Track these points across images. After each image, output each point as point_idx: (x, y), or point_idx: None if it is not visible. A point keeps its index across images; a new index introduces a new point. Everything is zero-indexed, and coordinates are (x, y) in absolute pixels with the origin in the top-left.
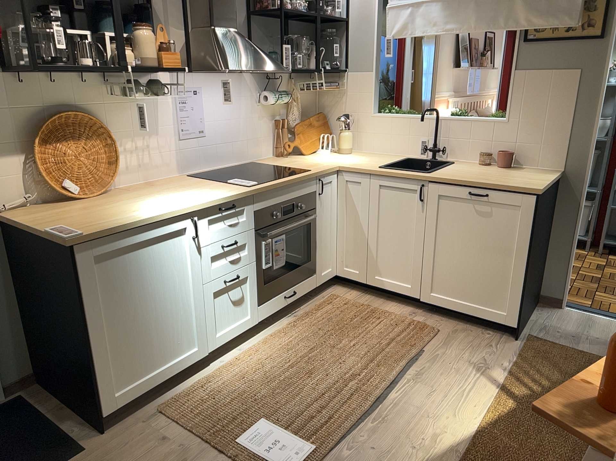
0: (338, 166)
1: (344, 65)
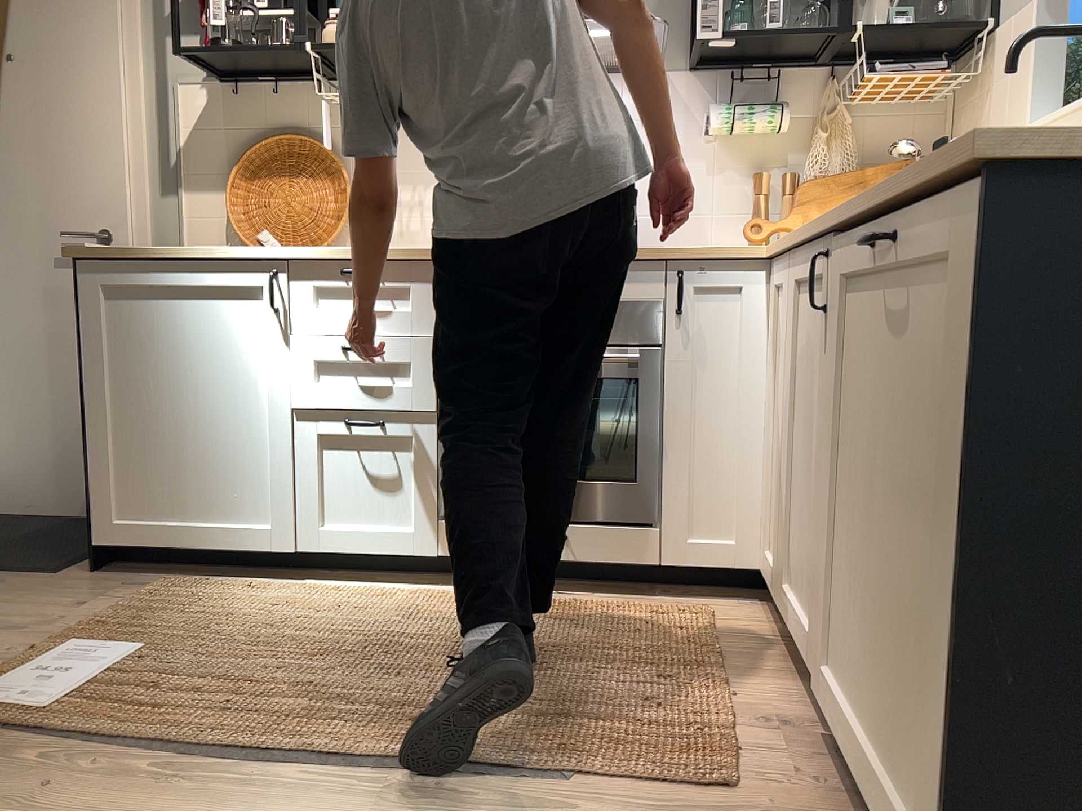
0: (762, 249)
1: (989, 14)
